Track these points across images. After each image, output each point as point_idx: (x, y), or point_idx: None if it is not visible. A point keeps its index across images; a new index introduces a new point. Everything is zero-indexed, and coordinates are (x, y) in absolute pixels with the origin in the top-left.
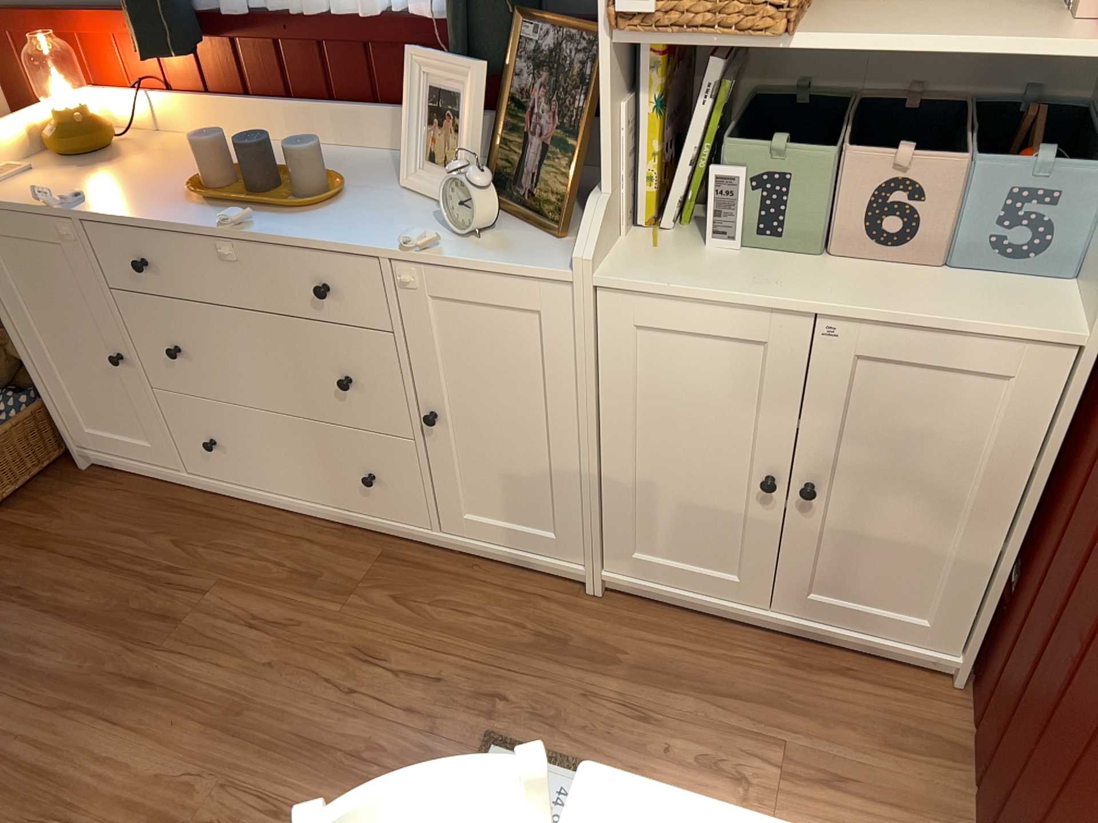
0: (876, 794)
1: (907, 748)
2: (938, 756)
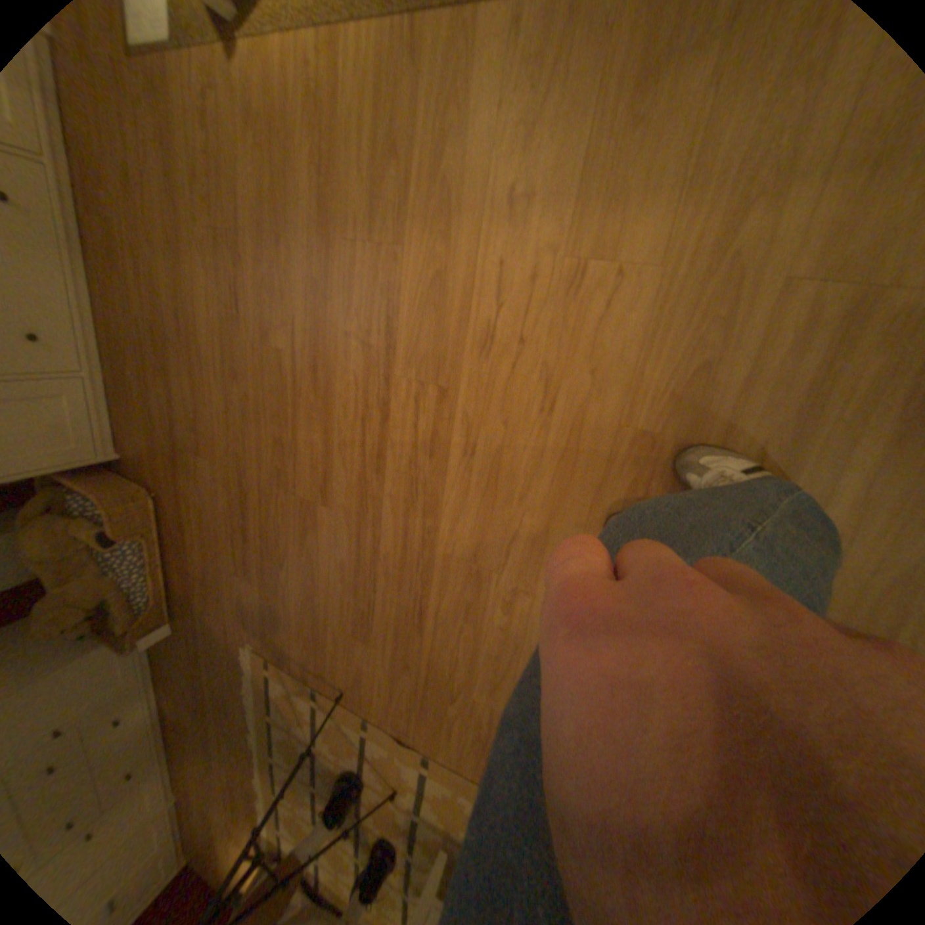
0: None
1: None
2: None
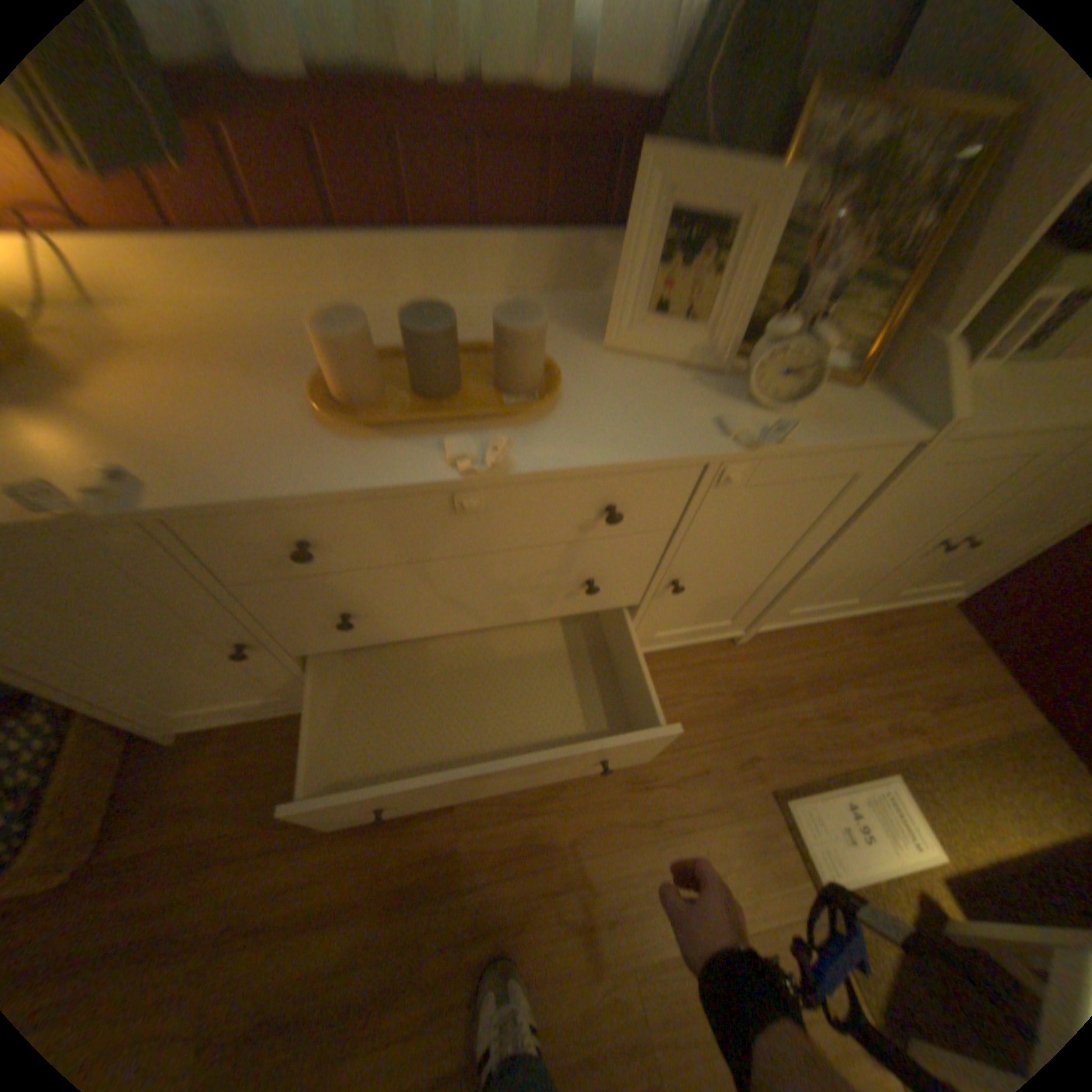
0: (981, 702)
1: (968, 663)
2: (982, 659)
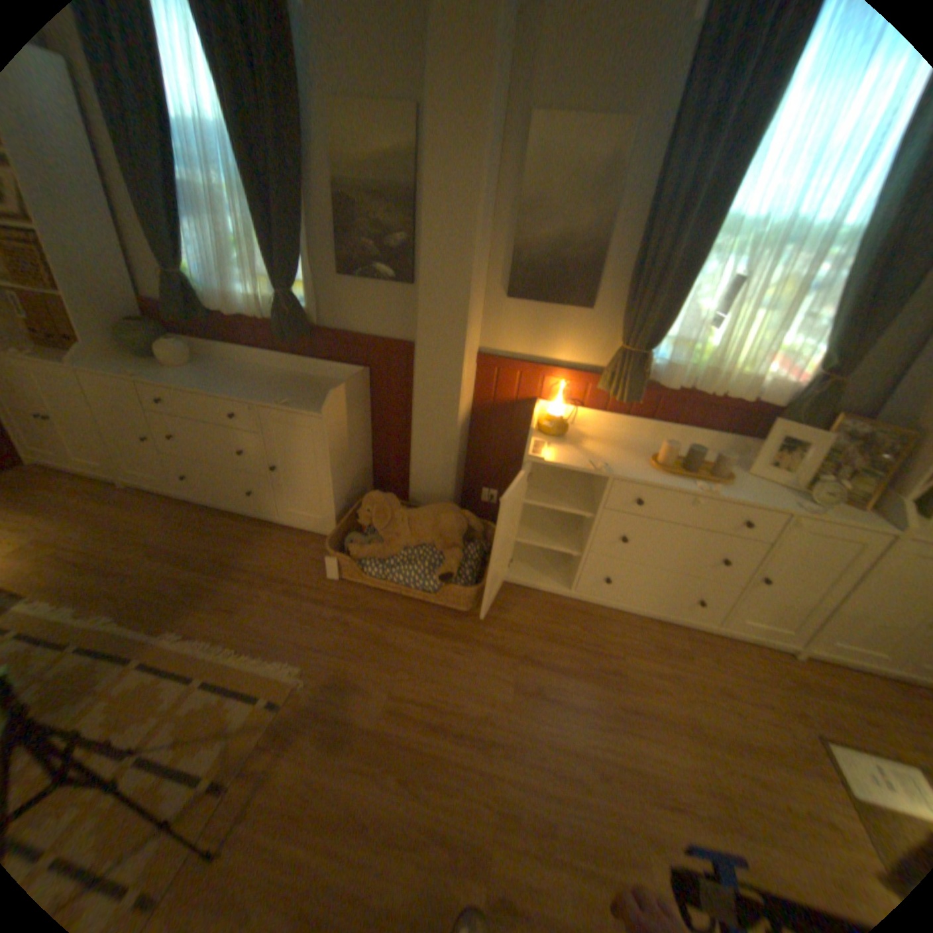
0: None
1: None
2: None
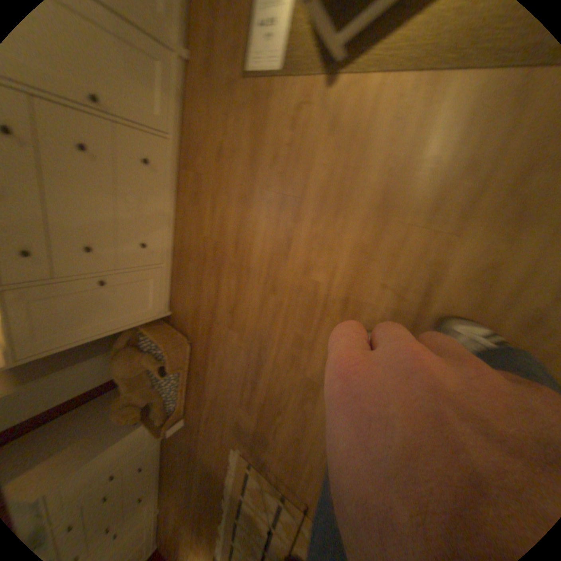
0: None
1: None
2: None
